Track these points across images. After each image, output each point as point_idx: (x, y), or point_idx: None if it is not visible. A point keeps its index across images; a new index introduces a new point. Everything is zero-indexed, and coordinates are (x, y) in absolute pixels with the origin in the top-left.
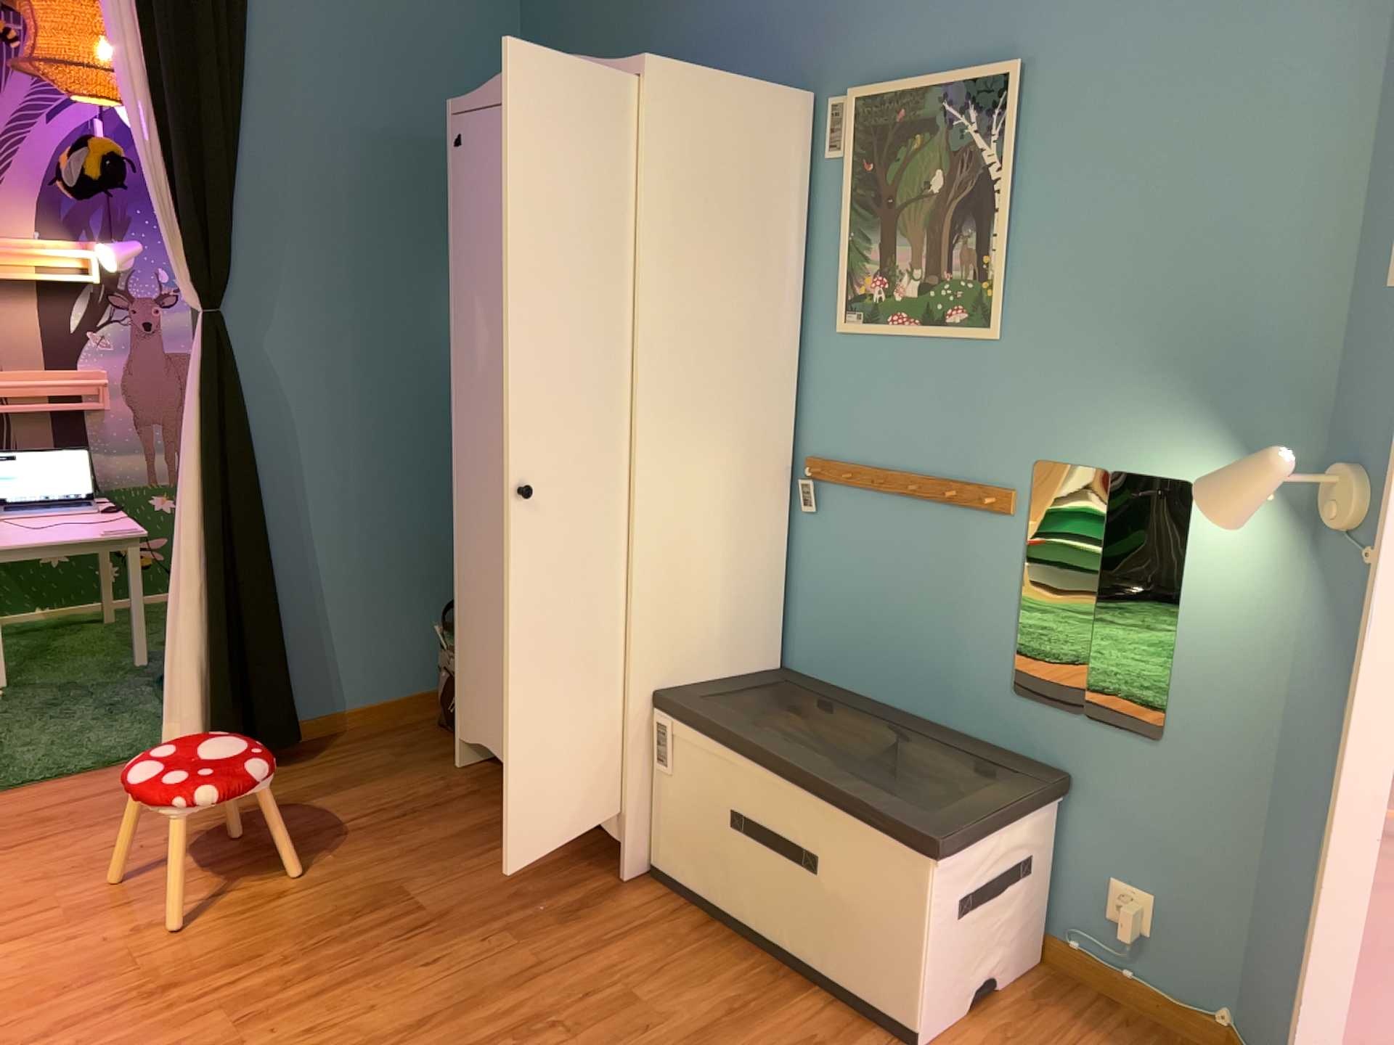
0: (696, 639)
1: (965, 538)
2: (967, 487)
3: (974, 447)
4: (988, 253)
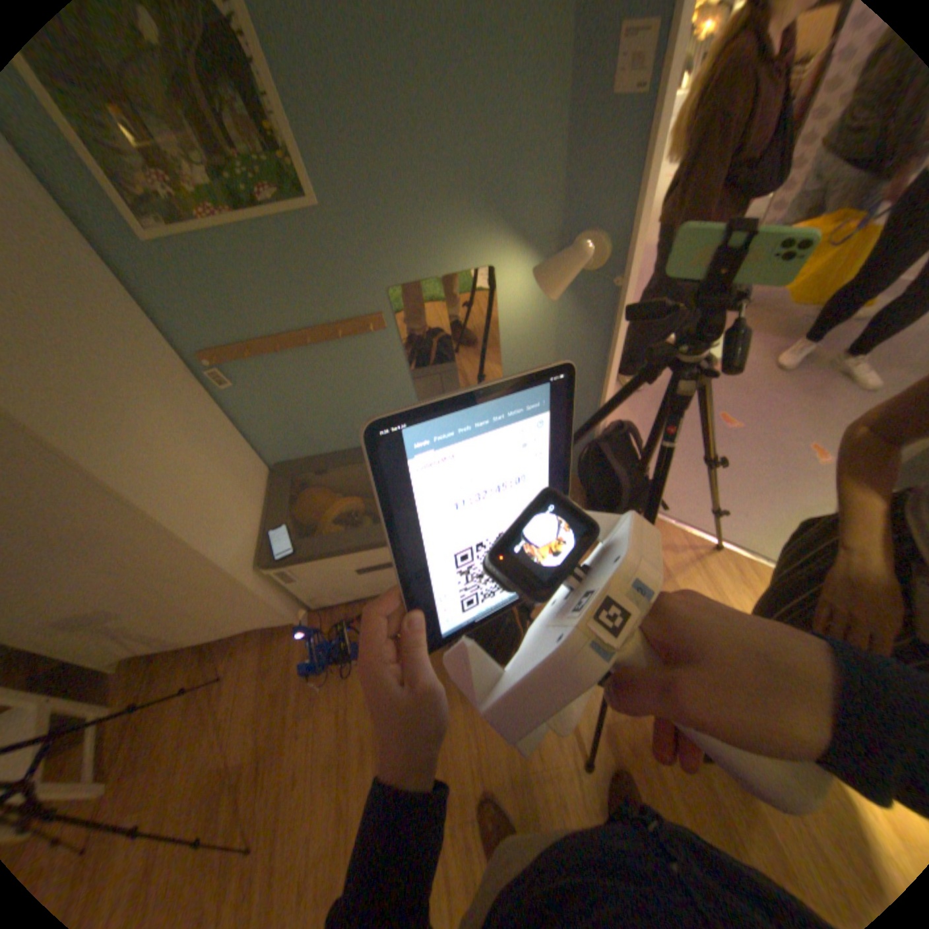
0: (241, 516)
1: (359, 354)
2: (348, 325)
3: (337, 296)
4: (267, 117)
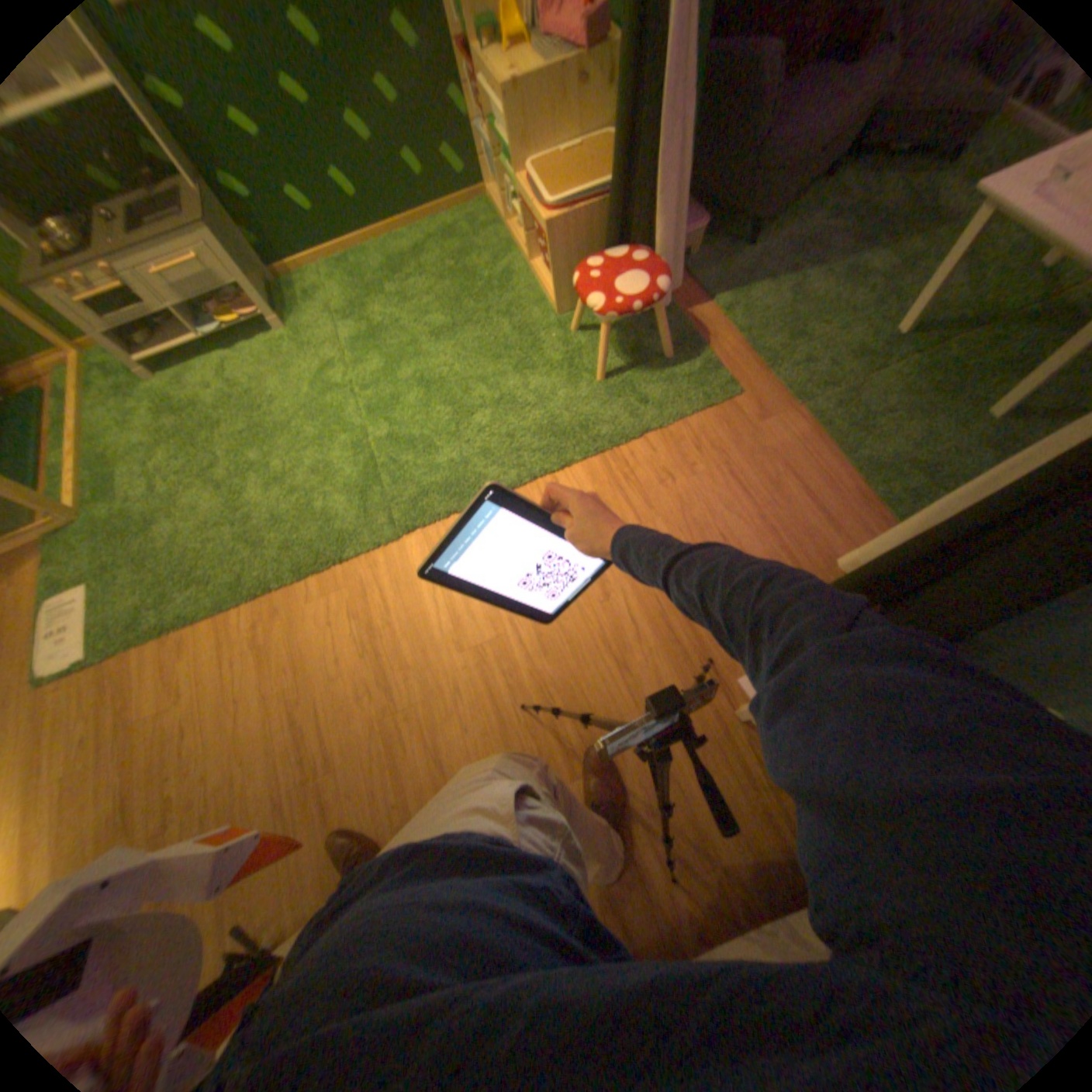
0: None
1: None
2: None
3: None
4: None
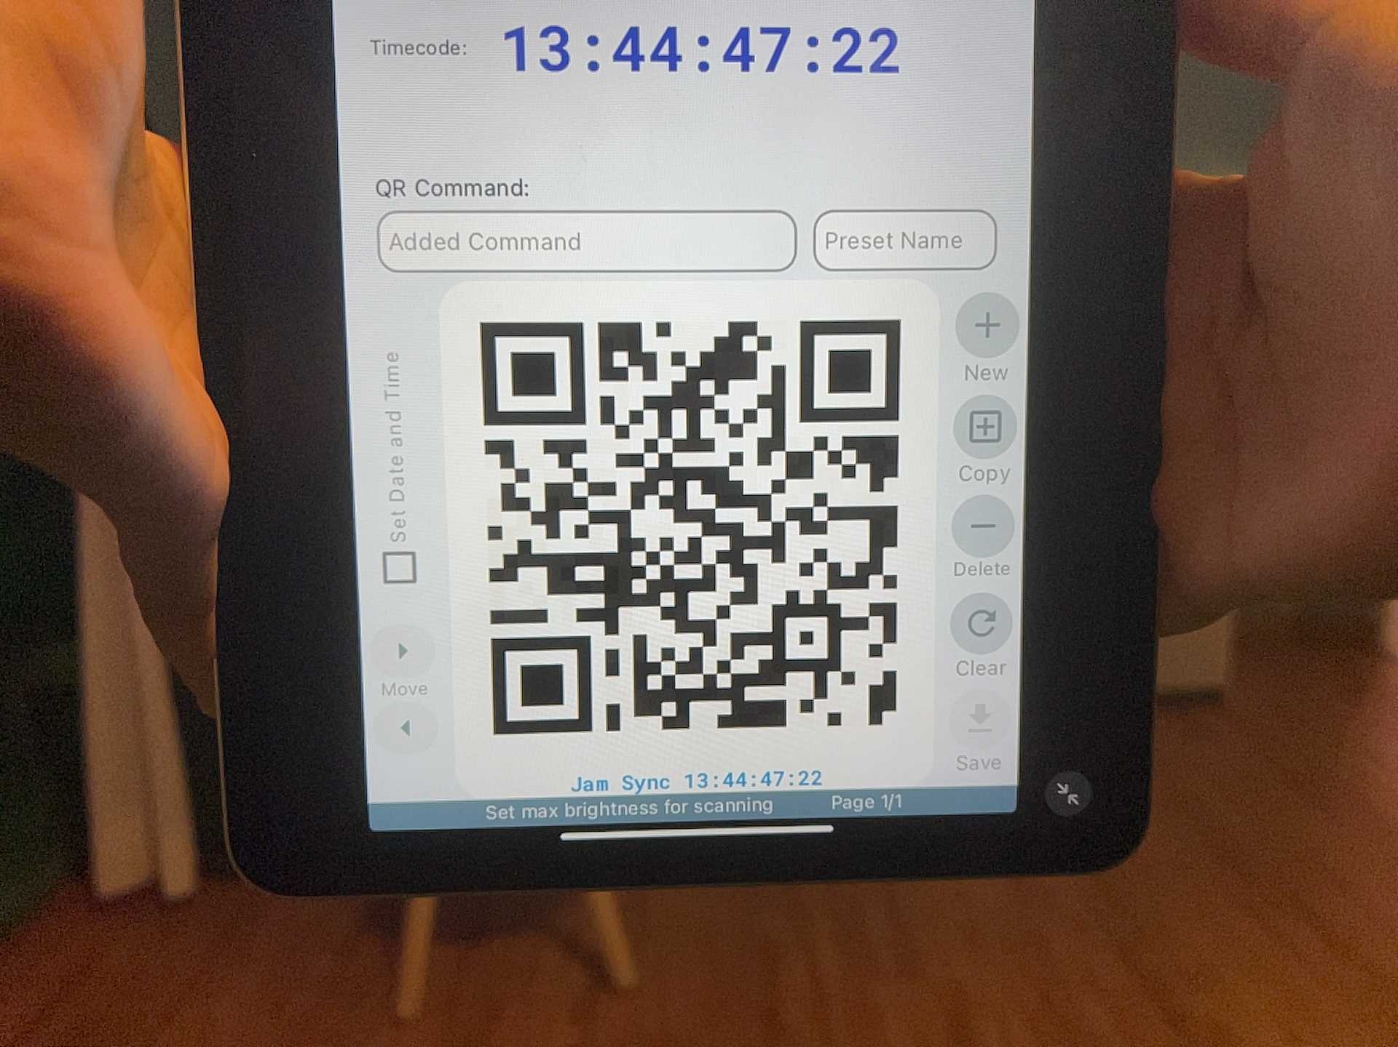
0: None
1: None
2: None
3: None
4: None
